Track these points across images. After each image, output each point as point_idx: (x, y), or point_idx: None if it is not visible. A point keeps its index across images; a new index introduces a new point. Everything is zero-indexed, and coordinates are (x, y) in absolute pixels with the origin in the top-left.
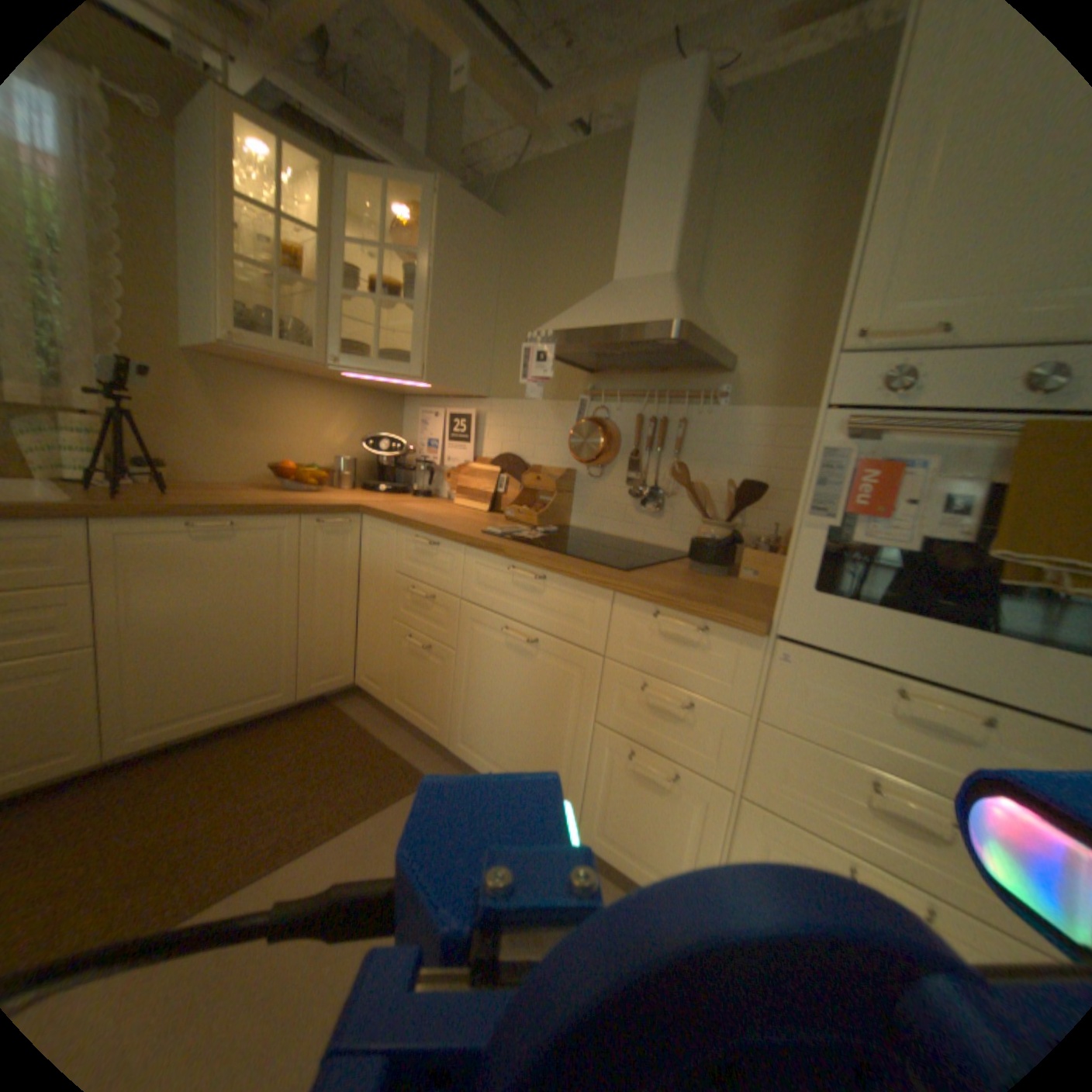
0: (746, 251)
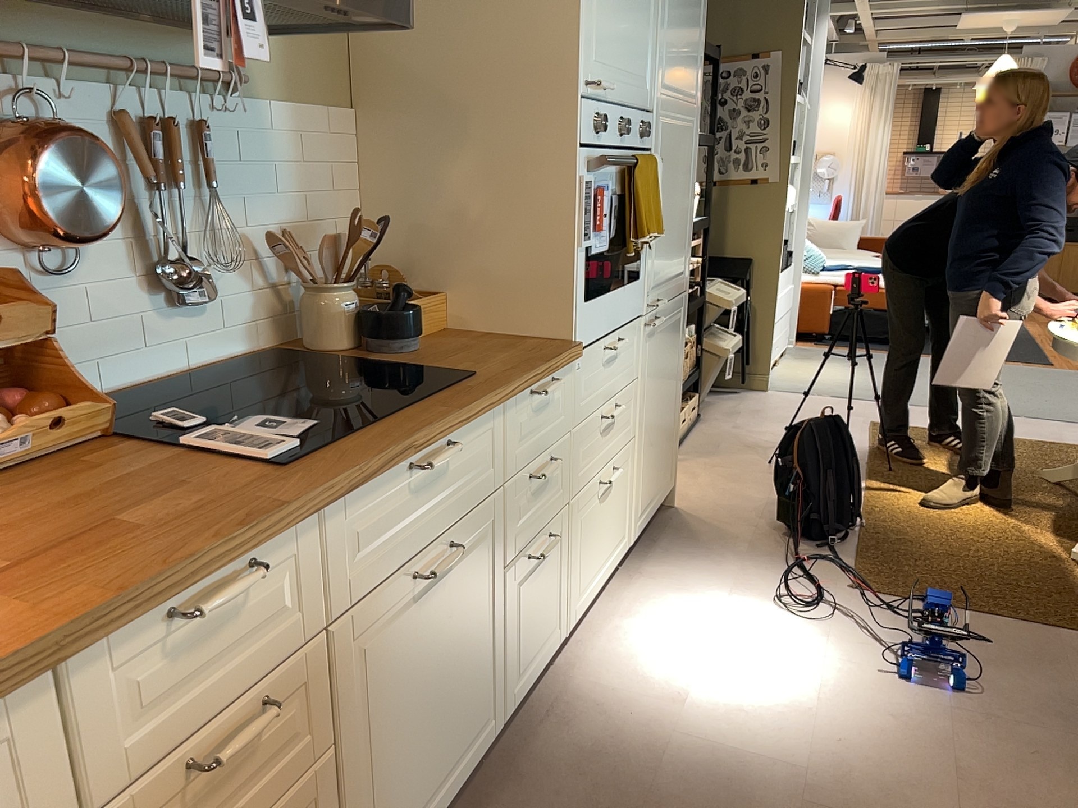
0: None
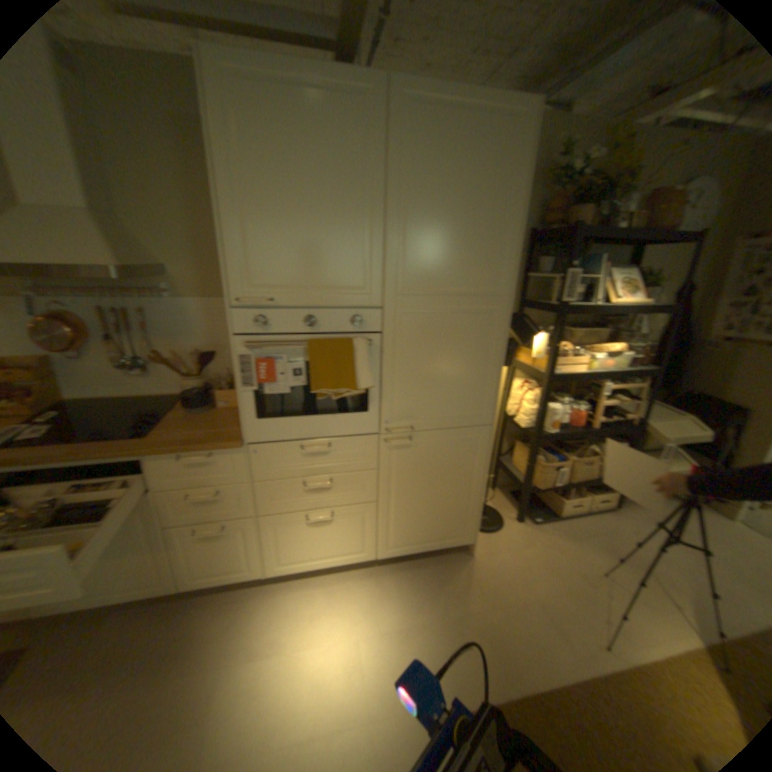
0: (144, 190)
